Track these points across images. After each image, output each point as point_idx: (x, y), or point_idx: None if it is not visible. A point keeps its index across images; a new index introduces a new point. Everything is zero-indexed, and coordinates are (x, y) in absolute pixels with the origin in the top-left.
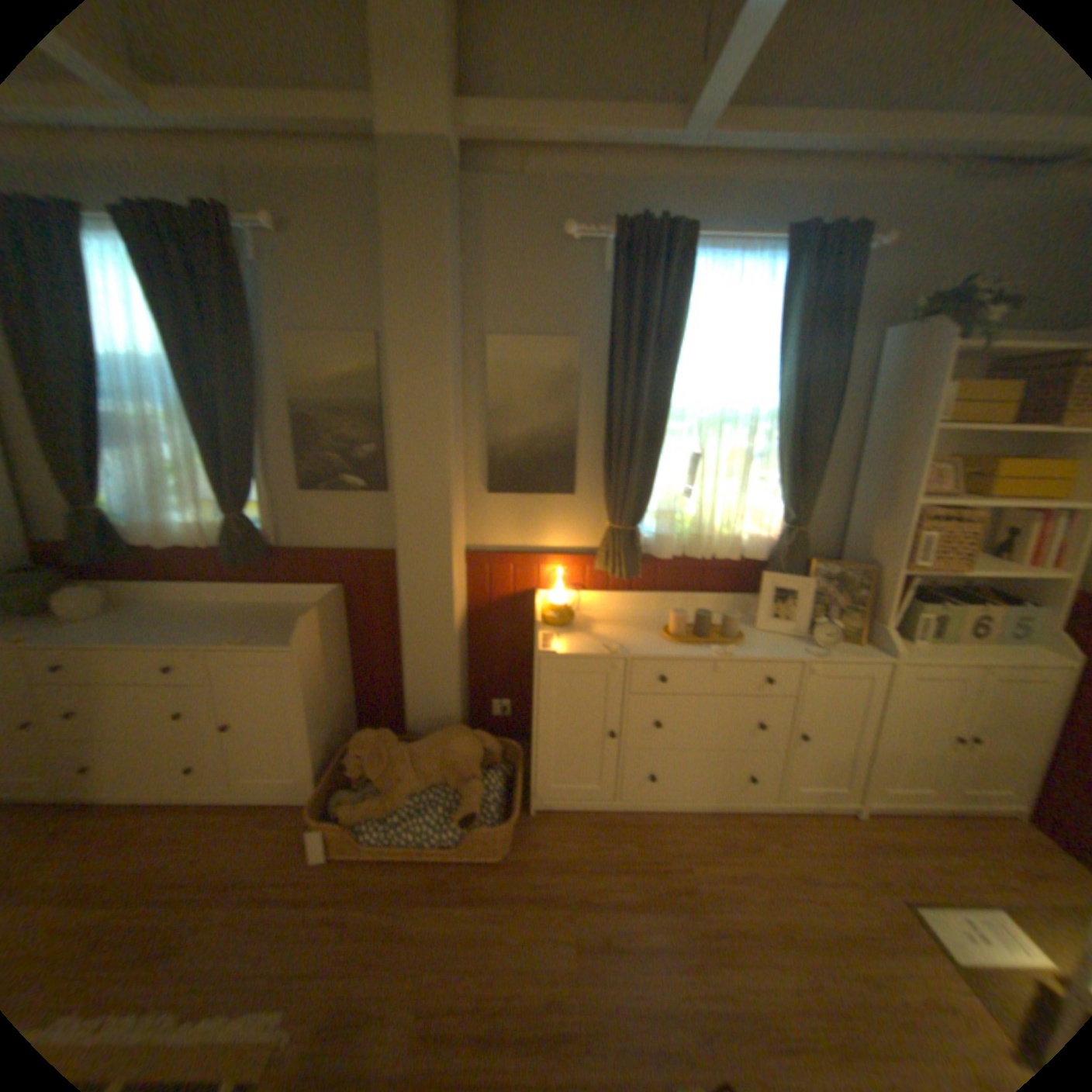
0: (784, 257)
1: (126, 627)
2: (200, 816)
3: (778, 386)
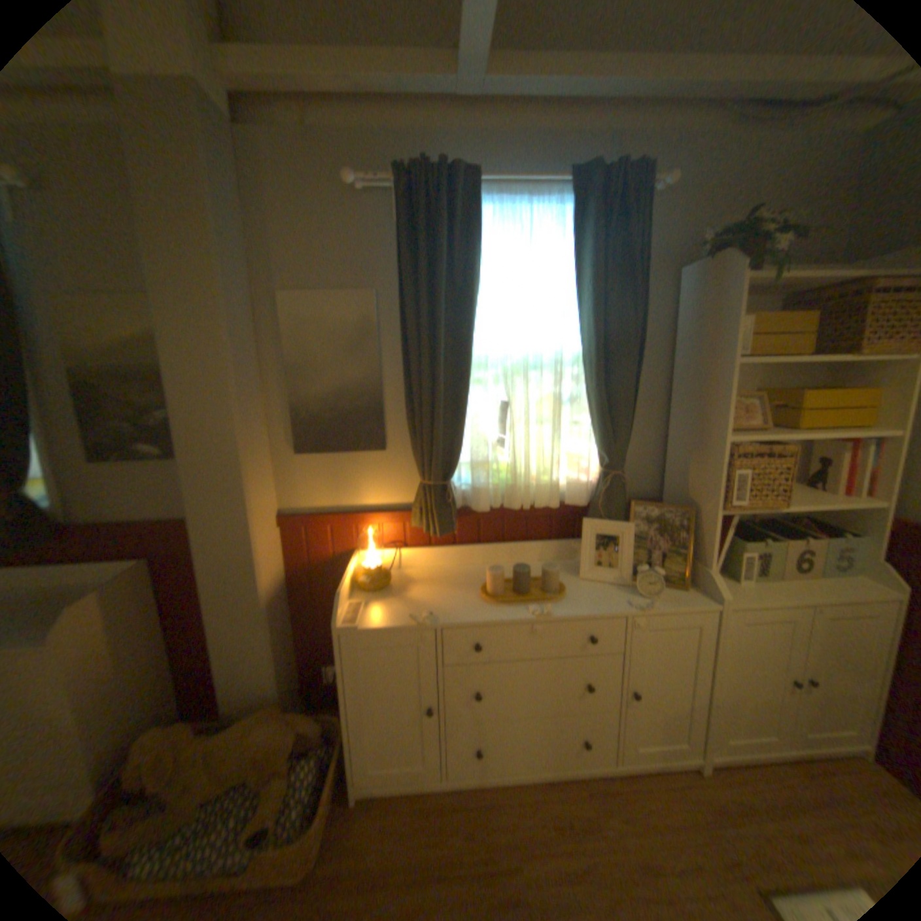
0: (573, 201)
1: None
2: None
3: (581, 330)
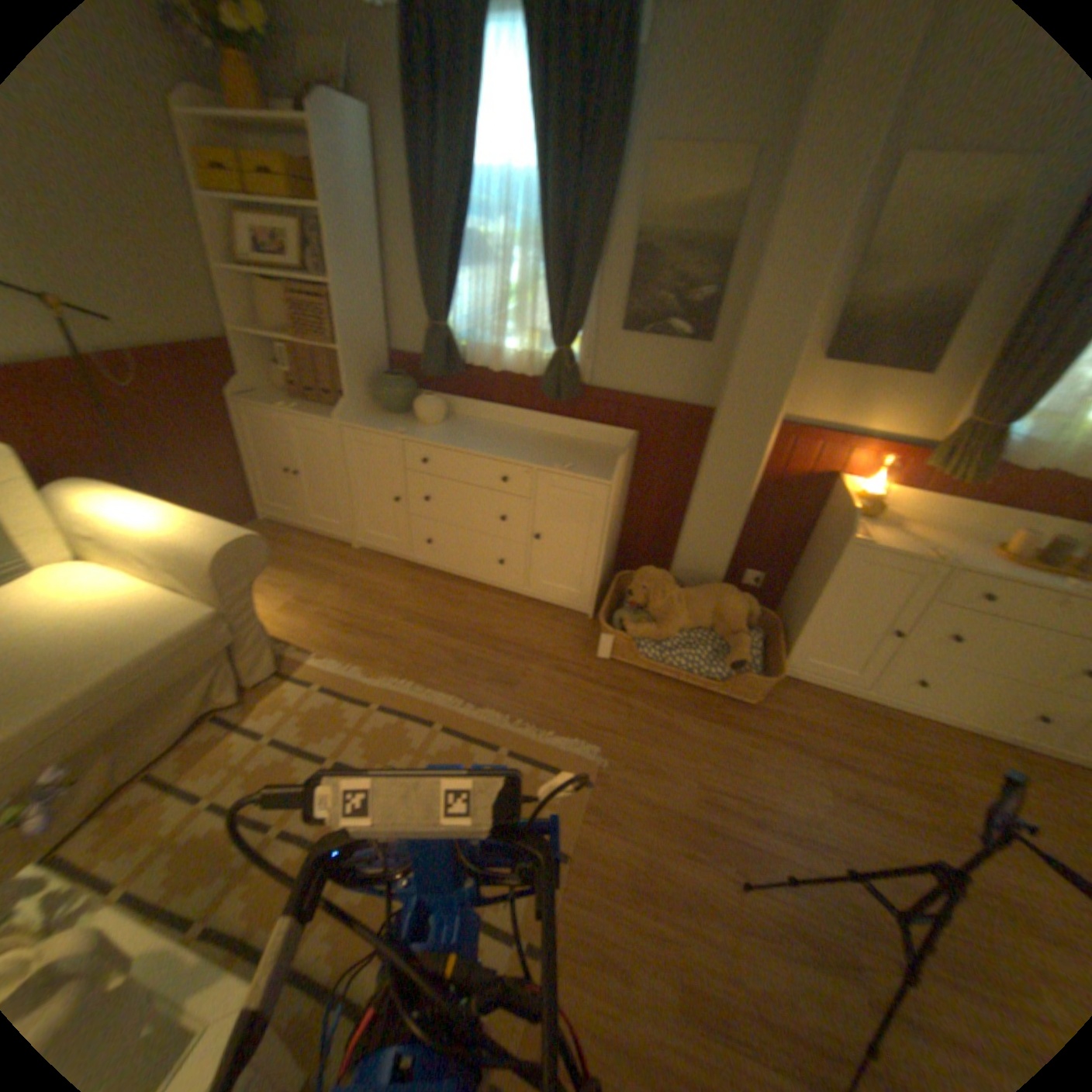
0: None
1: (471, 436)
2: (505, 597)
3: None
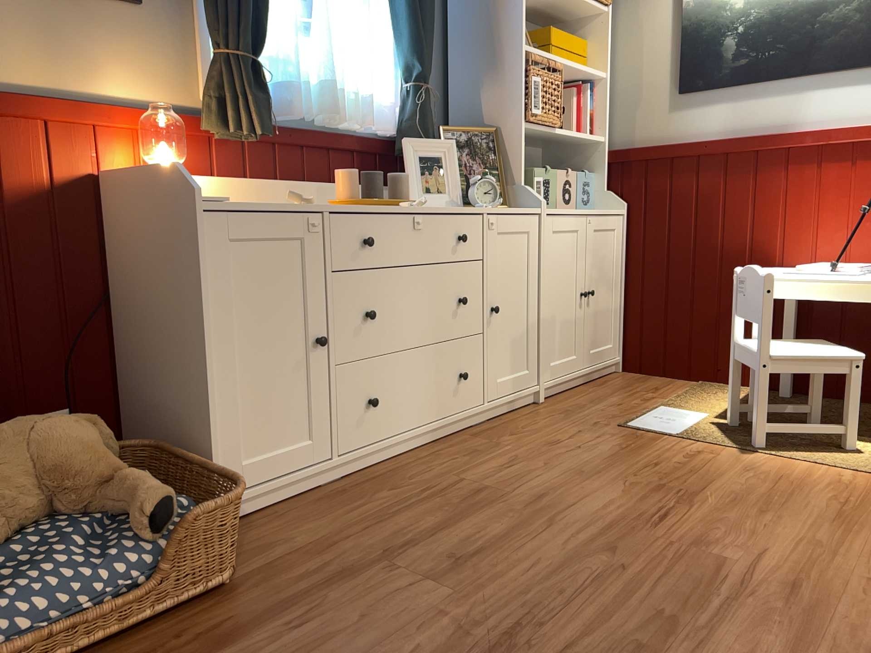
0: None
1: None
2: None
3: None
